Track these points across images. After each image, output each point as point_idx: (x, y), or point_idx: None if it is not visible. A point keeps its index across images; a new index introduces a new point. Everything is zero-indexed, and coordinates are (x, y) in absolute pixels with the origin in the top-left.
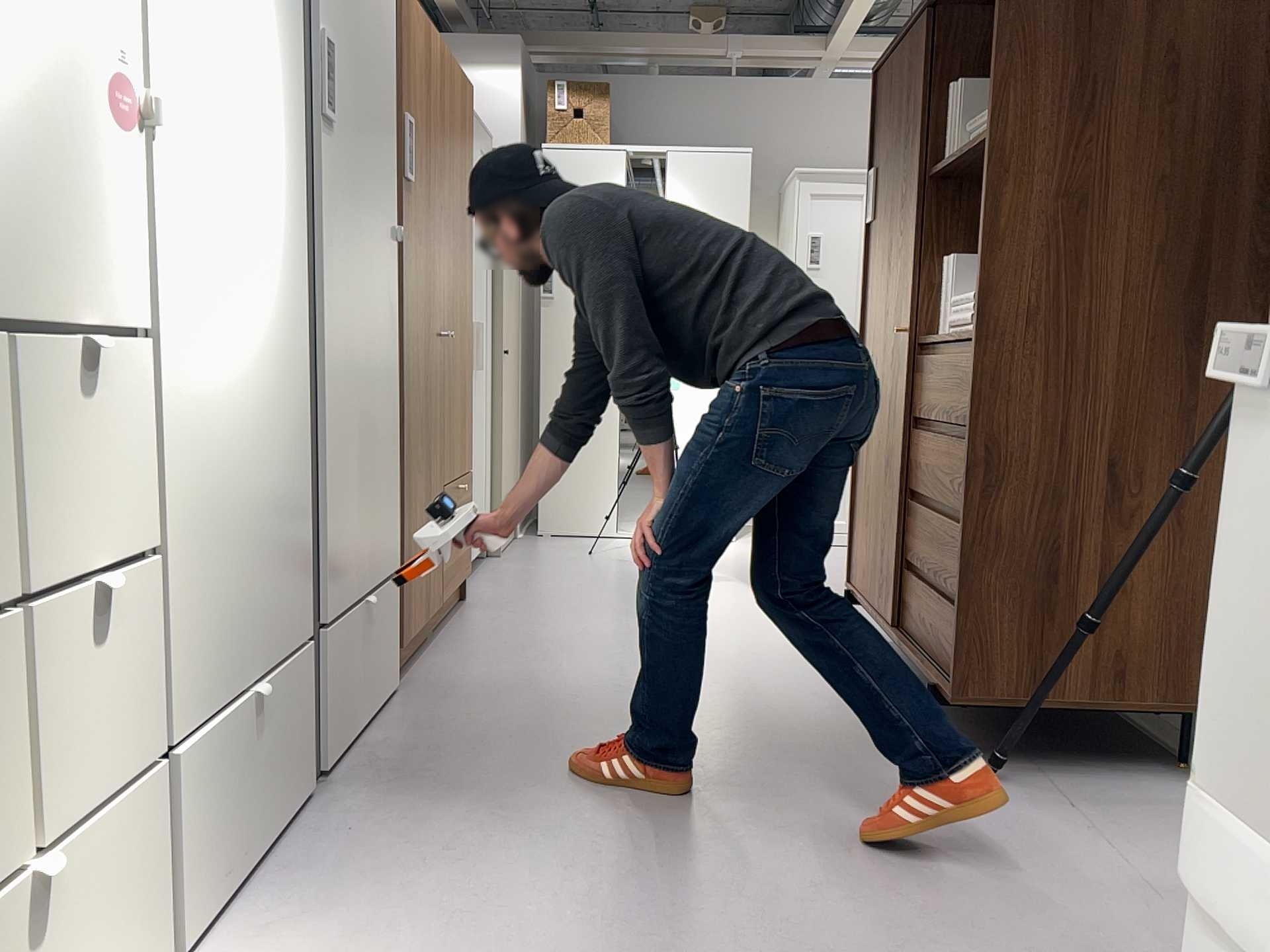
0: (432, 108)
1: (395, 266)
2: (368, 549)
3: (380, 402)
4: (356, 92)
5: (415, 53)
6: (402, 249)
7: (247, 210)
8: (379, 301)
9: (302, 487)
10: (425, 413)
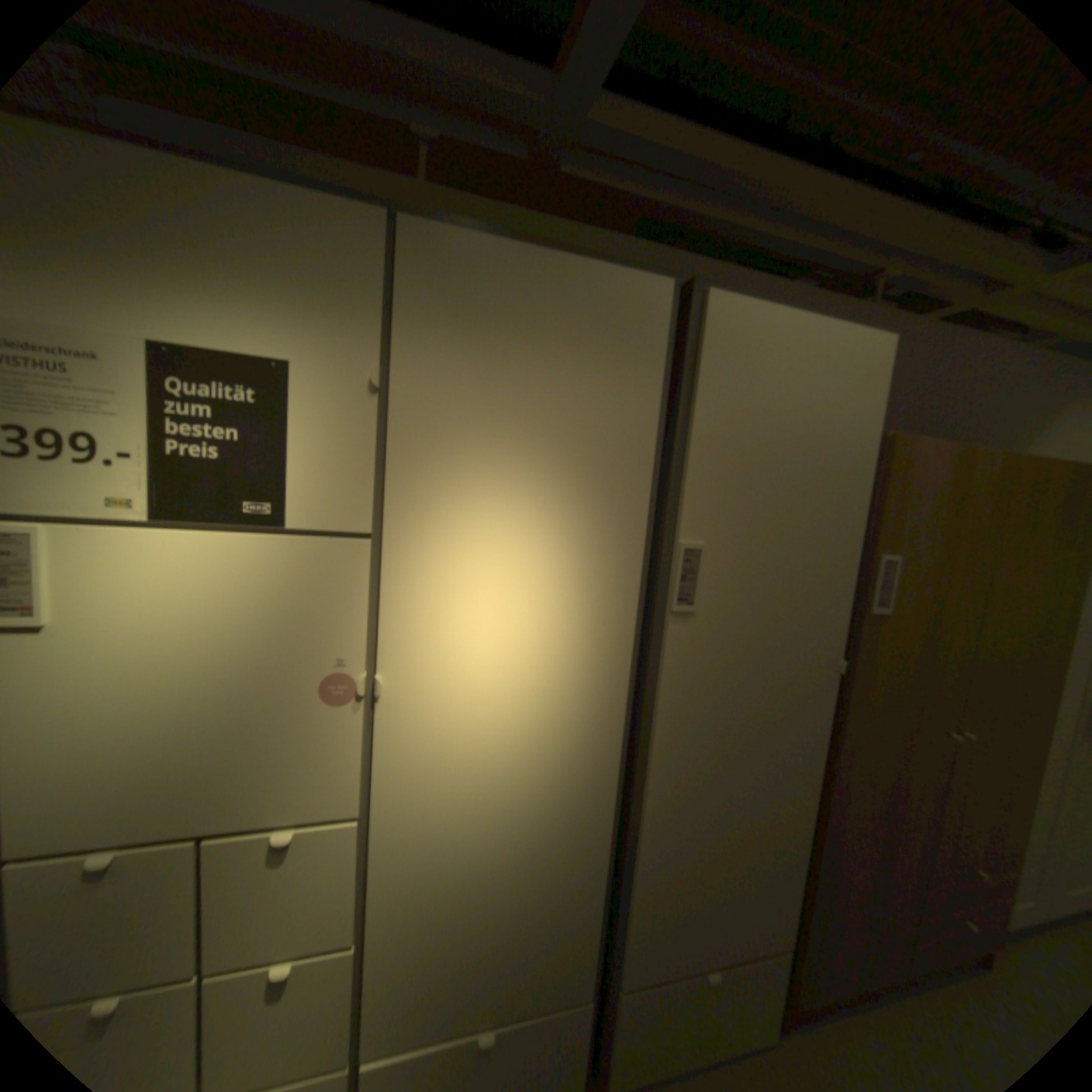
0: (968, 528)
1: (836, 695)
2: (724, 935)
3: (775, 816)
4: (761, 569)
5: (928, 489)
6: (857, 678)
7: (526, 713)
8: (788, 732)
9: (606, 890)
10: (894, 813)
